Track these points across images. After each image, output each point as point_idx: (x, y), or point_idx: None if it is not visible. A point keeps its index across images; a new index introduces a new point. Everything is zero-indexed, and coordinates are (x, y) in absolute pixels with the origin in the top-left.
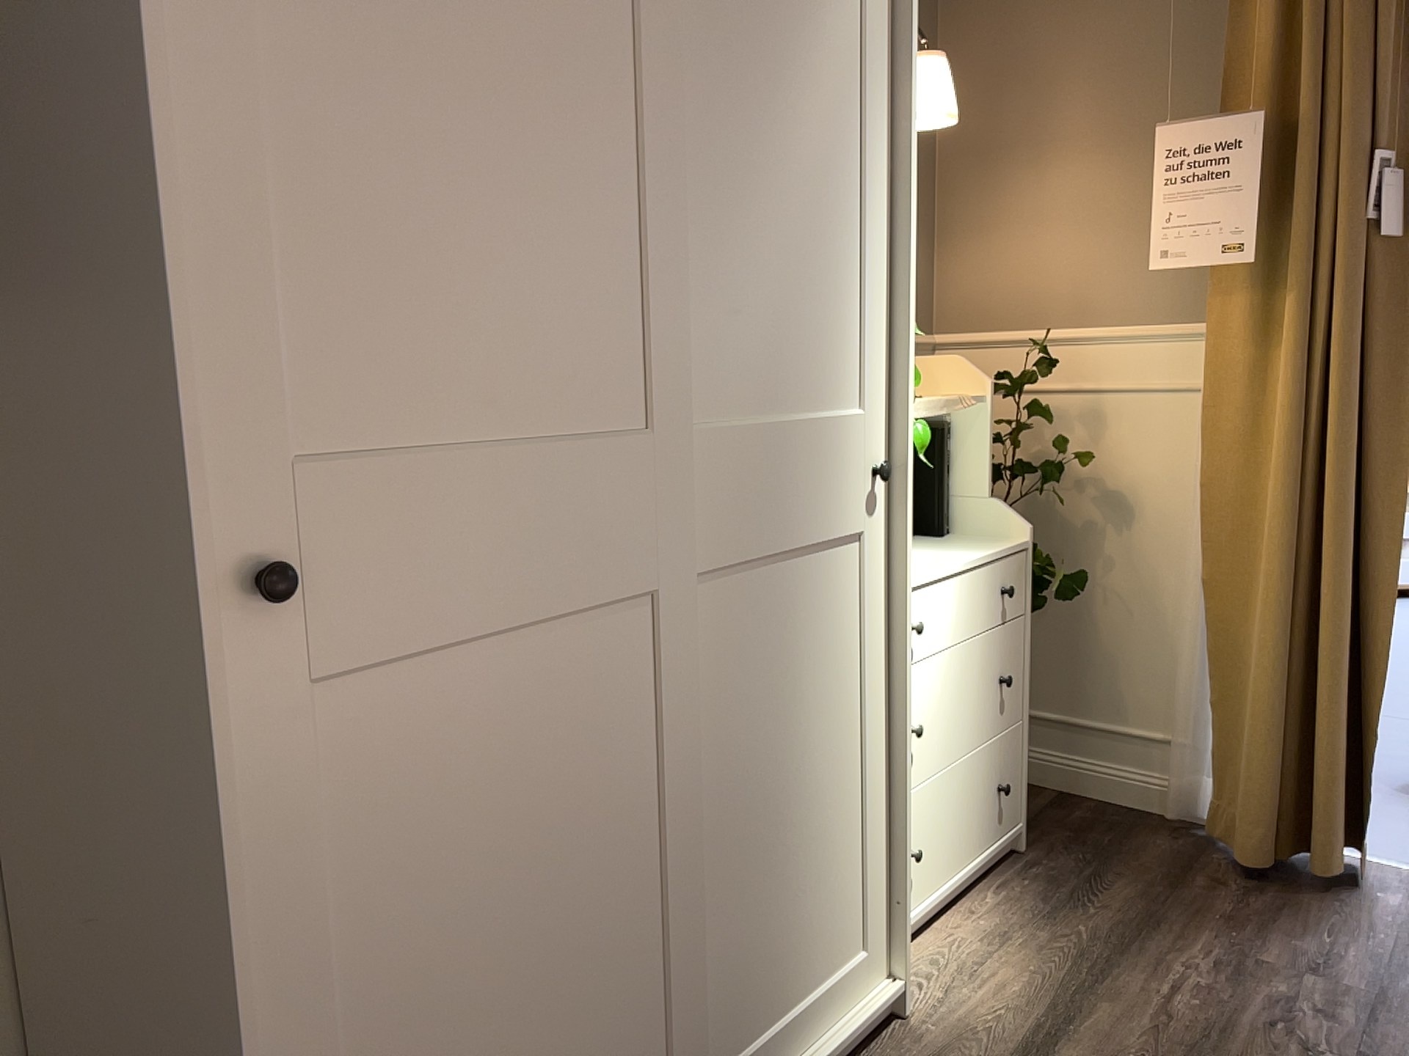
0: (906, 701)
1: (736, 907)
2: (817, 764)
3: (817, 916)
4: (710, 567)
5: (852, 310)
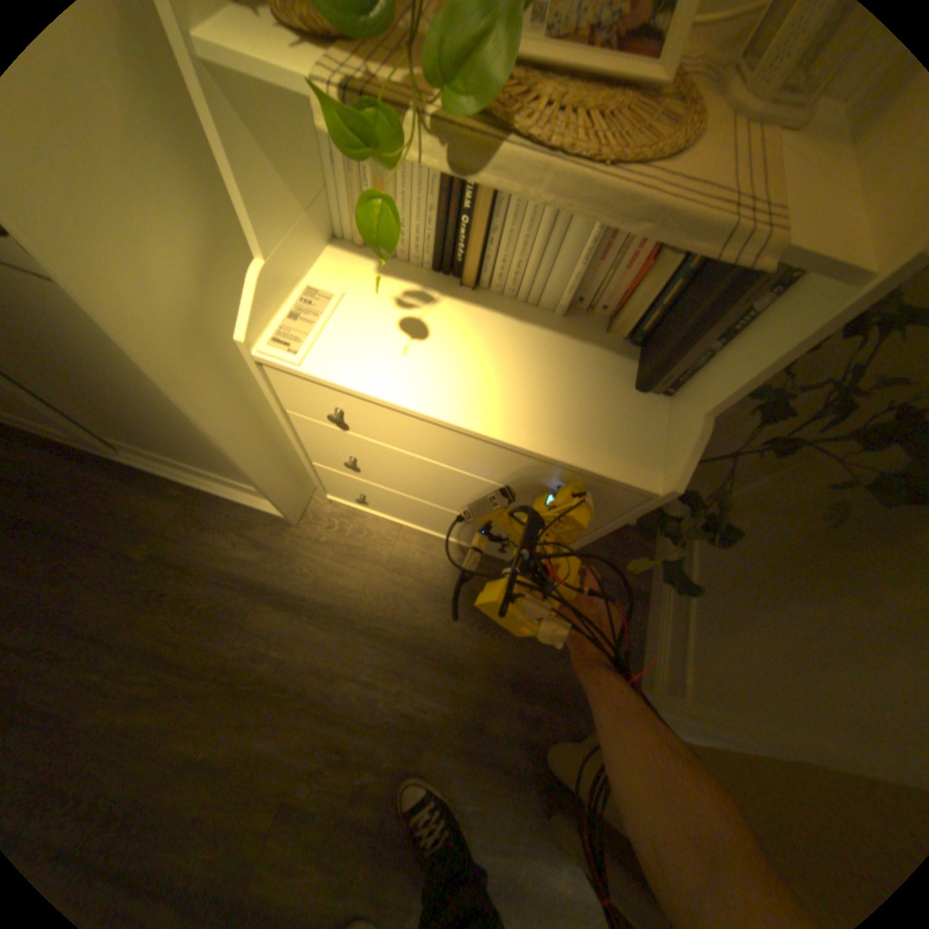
0: (217, 438)
1: (80, 404)
2: (125, 398)
3: (187, 452)
4: None
5: None
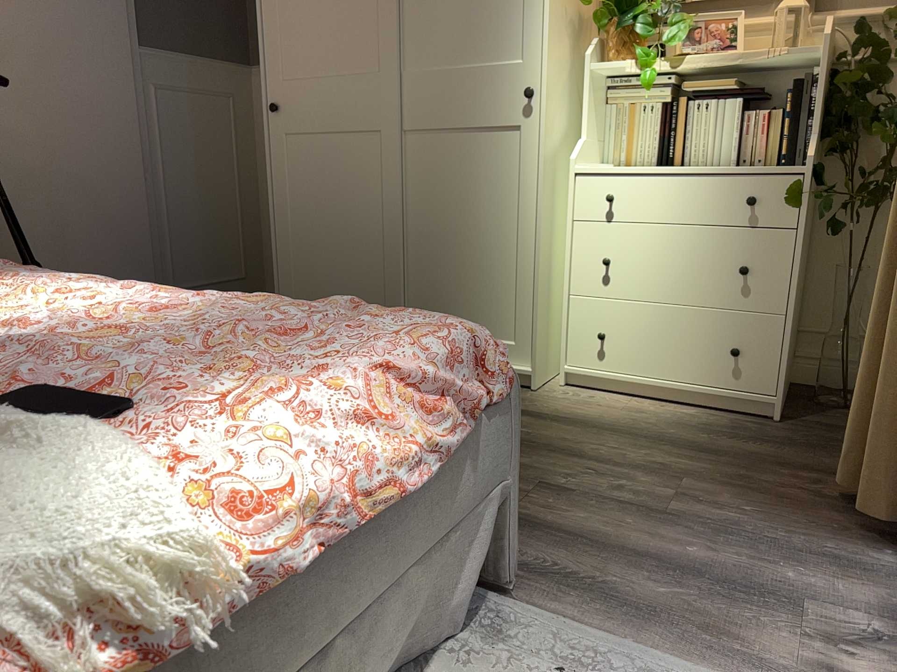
0: (540, 221)
1: (430, 271)
2: (481, 233)
3: (480, 303)
4: (416, 129)
5: (514, 9)
